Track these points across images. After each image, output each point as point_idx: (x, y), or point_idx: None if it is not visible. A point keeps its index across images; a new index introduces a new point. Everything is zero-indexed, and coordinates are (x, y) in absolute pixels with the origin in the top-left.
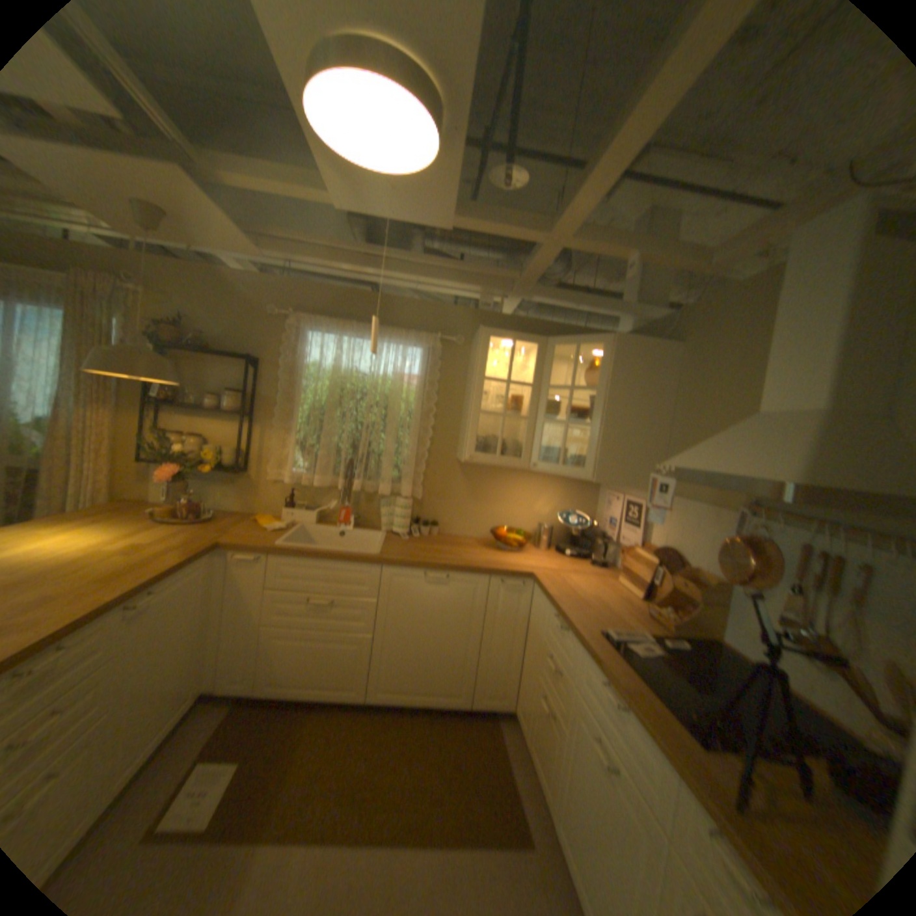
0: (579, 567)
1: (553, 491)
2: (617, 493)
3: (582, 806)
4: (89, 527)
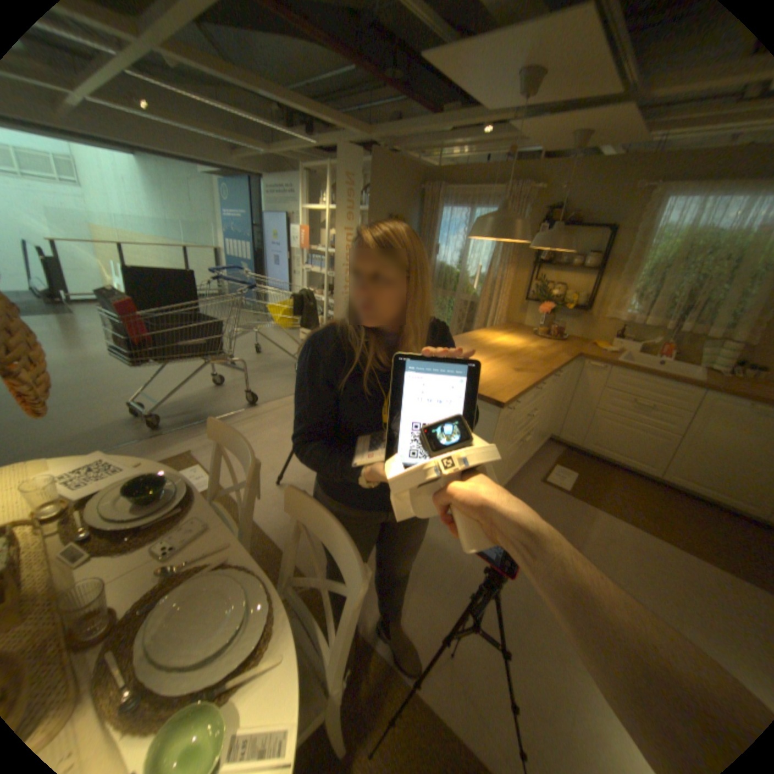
0: None
1: None
2: None
3: None
4: (511, 335)
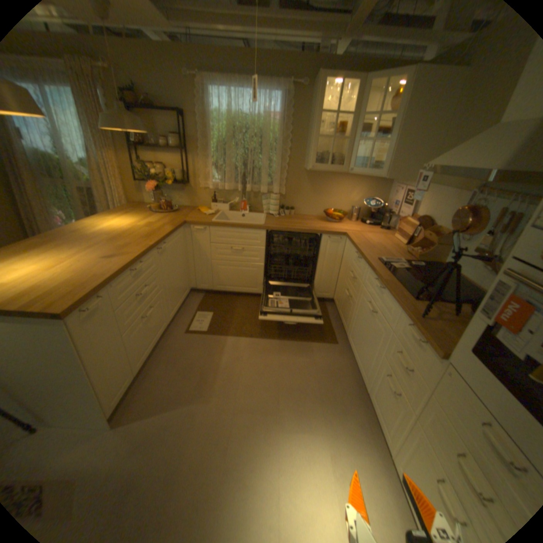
0: (372, 230)
1: (362, 187)
2: (402, 186)
3: (360, 328)
4: (126, 216)
